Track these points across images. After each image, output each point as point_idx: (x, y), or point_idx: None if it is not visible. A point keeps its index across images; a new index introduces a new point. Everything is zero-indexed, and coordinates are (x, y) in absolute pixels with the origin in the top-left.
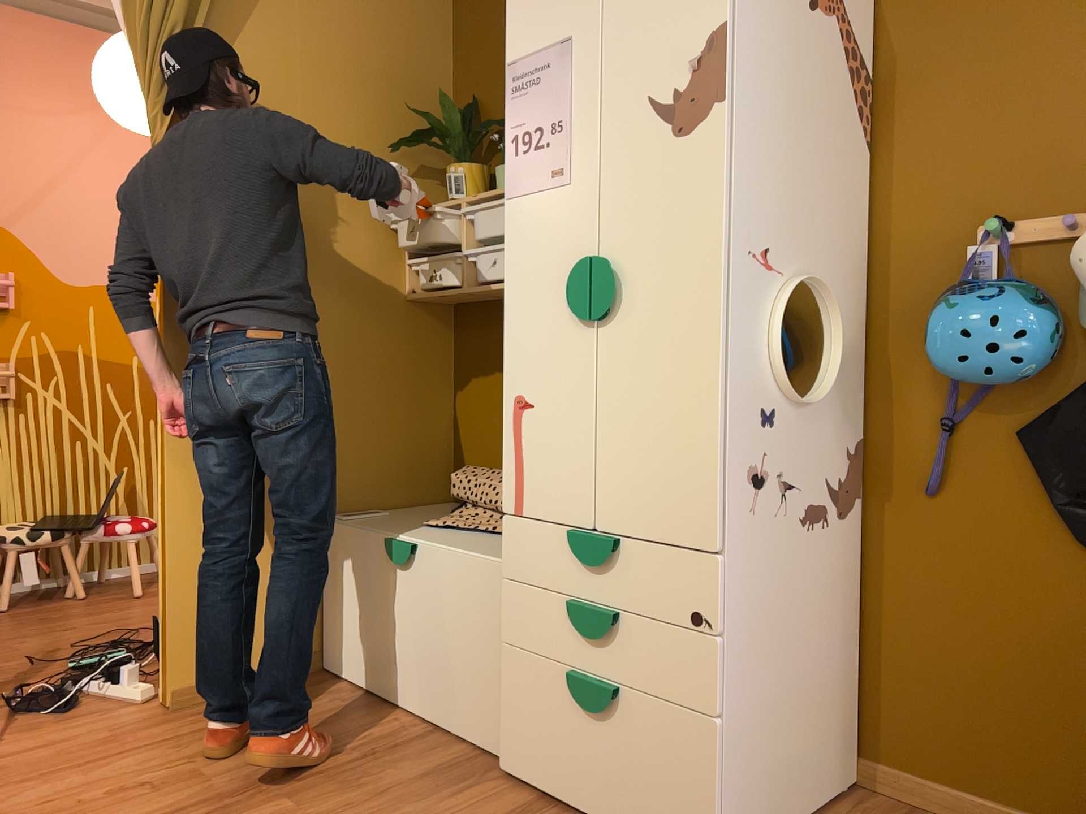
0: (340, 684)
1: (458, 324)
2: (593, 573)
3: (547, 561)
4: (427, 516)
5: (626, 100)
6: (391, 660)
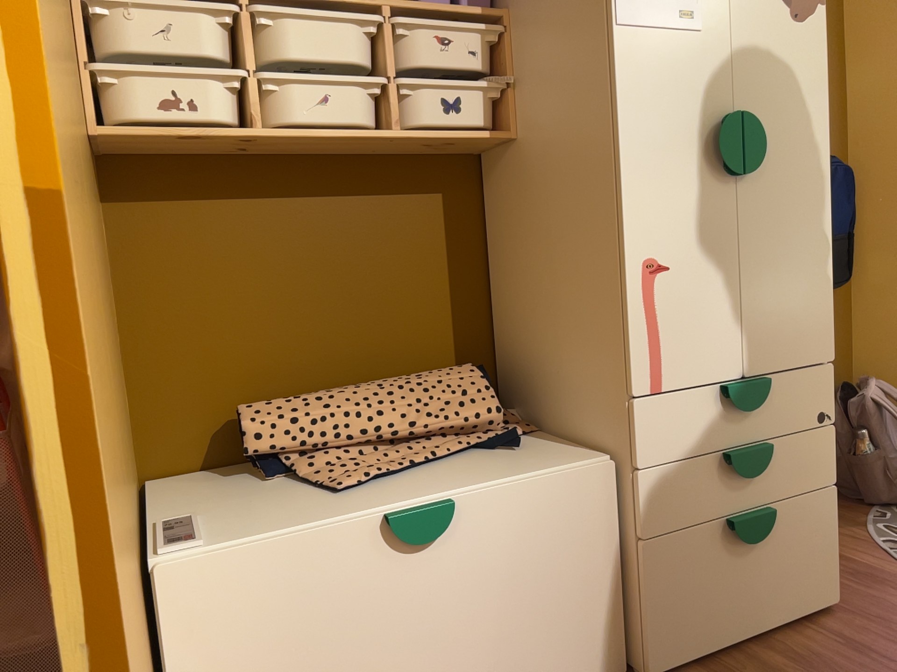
0: None
1: (120, 193)
2: (746, 416)
3: (694, 426)
4: (249, 493)
5: None
6: None
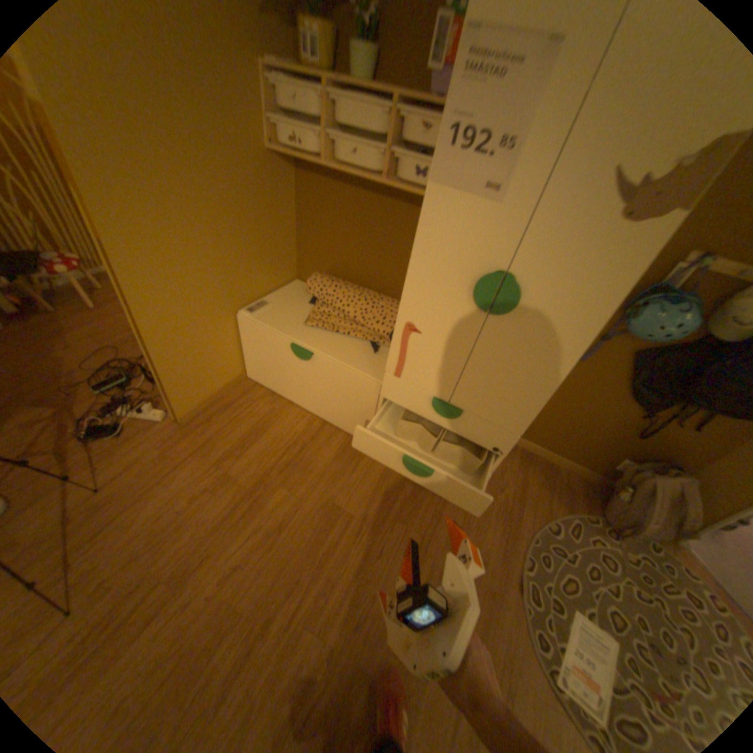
0: (262, 390)
1: (300, 166)
2: (441, 417)
3: (412, 401)
4: (296, 306)
5: (593, 156)
6: (295, 391)
